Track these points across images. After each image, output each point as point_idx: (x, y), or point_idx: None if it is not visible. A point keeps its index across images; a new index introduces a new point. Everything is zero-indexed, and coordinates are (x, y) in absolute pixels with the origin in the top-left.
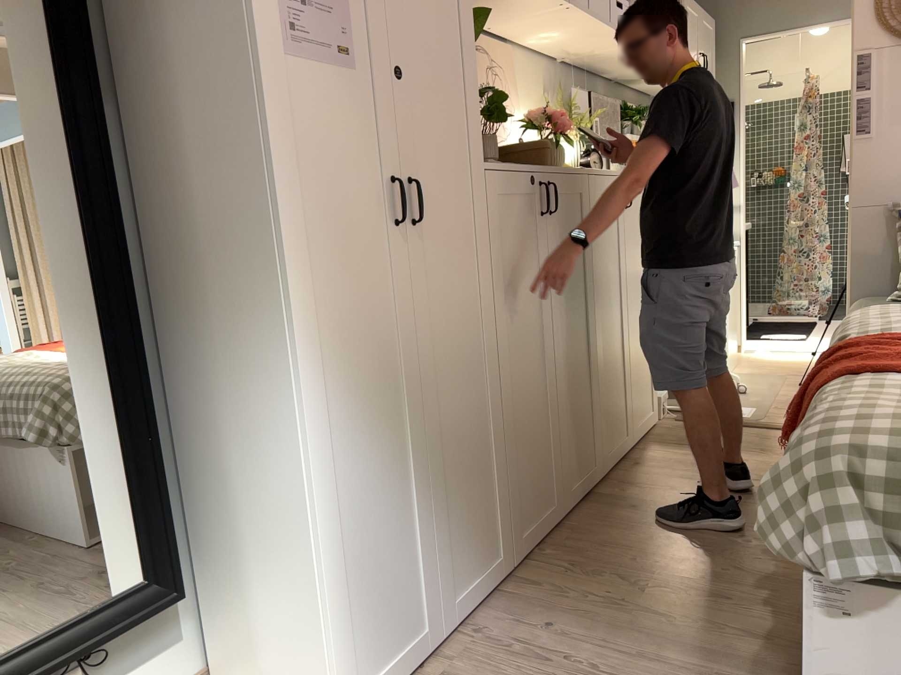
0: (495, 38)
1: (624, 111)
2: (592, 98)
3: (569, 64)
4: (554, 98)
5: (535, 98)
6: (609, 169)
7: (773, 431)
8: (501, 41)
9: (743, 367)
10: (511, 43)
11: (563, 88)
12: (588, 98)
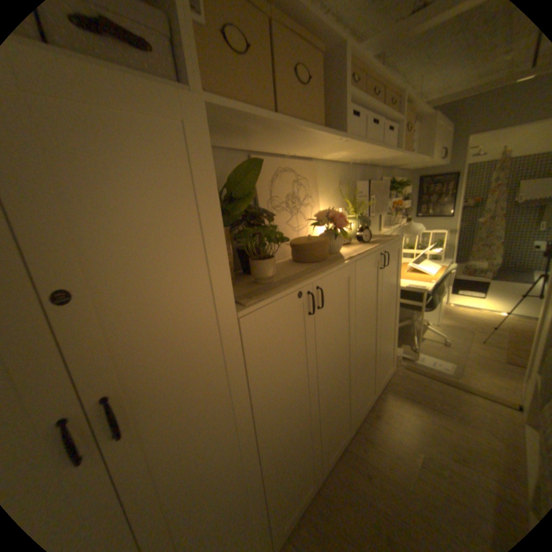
0: (302, 158)
1: (392, 184)
2: (372, 180)
3: (358, 163)
4: (344, 189)
5: (333, 190)
6: (373, 247)
7: (467, 394)
8: (306, 159)
9: (447, 319)
10: (314, 159)
11: (352, 180)
12: (370, 180)
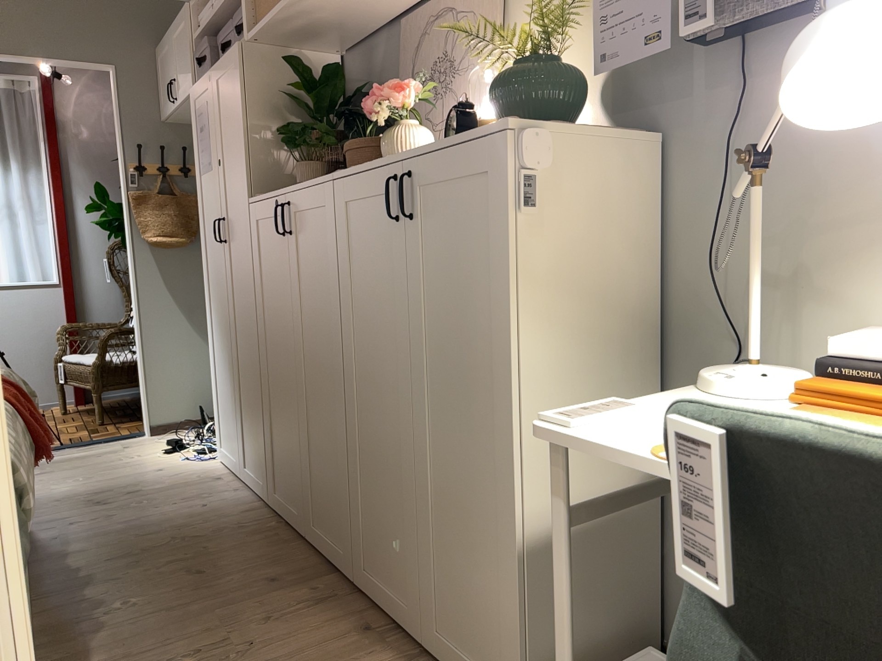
0: None
1: None
2: None
3: None
4: None
5: None
6: (380, 159)
7: None
8: None
9: None
10: None
11: None
12: None
